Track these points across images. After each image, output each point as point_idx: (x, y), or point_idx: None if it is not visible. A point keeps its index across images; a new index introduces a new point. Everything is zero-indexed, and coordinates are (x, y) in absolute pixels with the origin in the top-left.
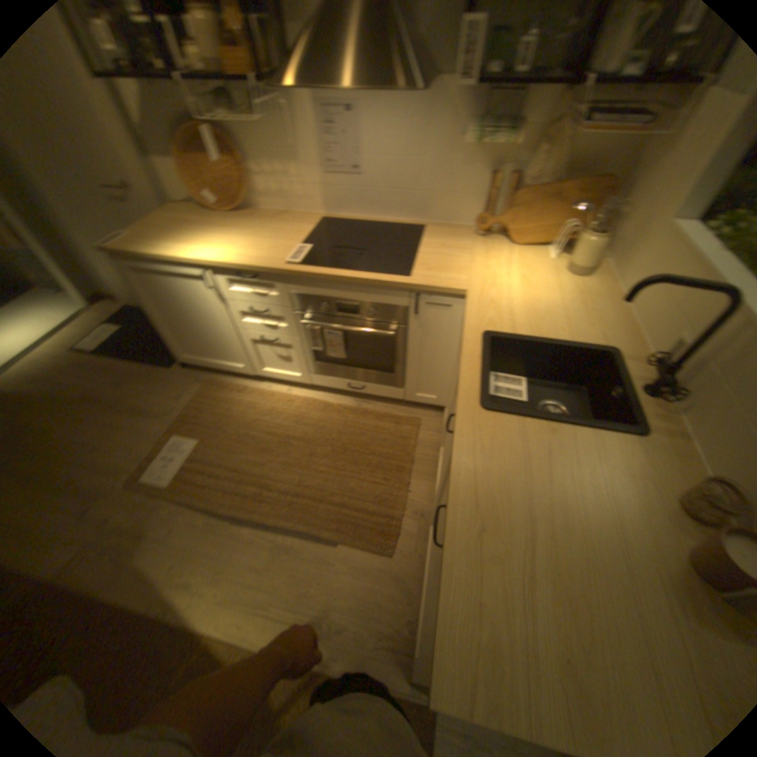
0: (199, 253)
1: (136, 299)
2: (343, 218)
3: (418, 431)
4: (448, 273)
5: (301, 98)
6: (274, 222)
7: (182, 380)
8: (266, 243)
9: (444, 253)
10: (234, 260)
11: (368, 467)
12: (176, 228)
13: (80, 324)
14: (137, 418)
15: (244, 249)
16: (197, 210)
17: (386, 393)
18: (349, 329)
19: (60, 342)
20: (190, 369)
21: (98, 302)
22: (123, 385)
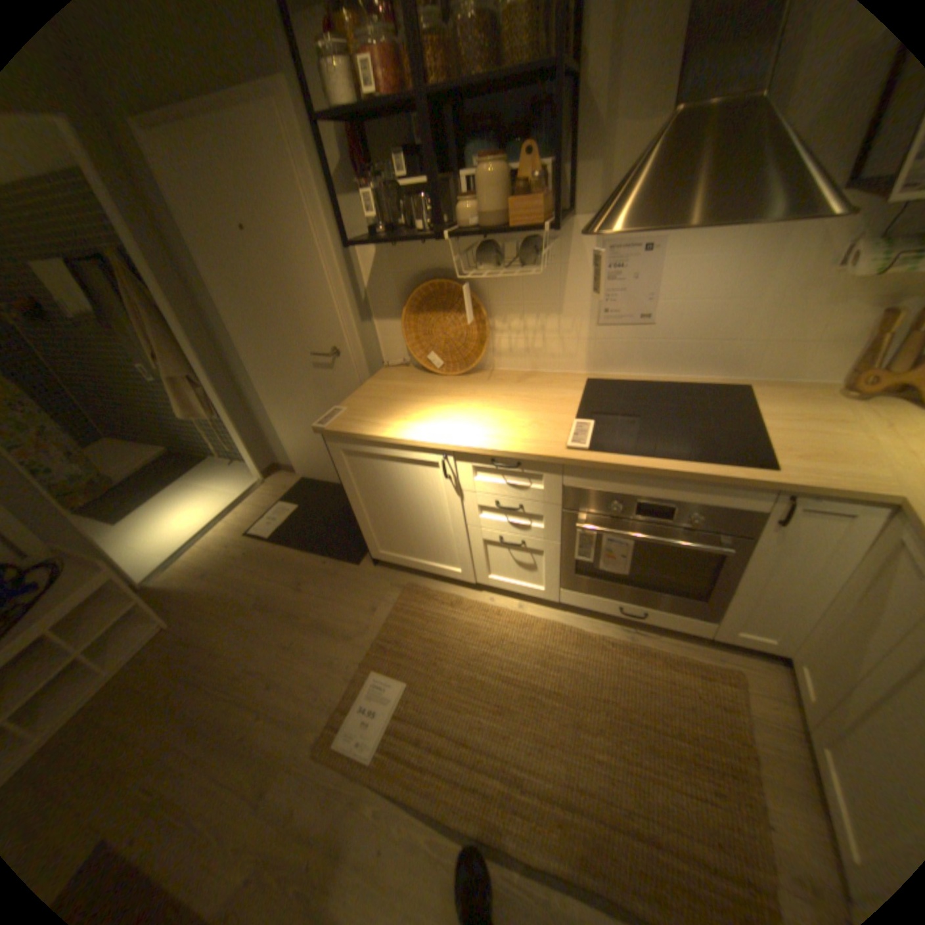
0: (445, 432)
1: (346, 481)
2: (618, 377)
3: (752, 698)
4: (849, 463)
5: (588, 241)
6: (527, 387)
7: (379, 580)
8: (528, 417)
9: (815, 428)
10: (495, 442)
11: (681, 761)
12: (406, 398)
13: (261, 498)
14: (327, 635)
15: (502, 425)
16: (424, 374)
17: (687, 626)
18: (658, 540)
19: (239, 521)
20: (387, 564)
21: (279, 471)
22: (309, 583)
